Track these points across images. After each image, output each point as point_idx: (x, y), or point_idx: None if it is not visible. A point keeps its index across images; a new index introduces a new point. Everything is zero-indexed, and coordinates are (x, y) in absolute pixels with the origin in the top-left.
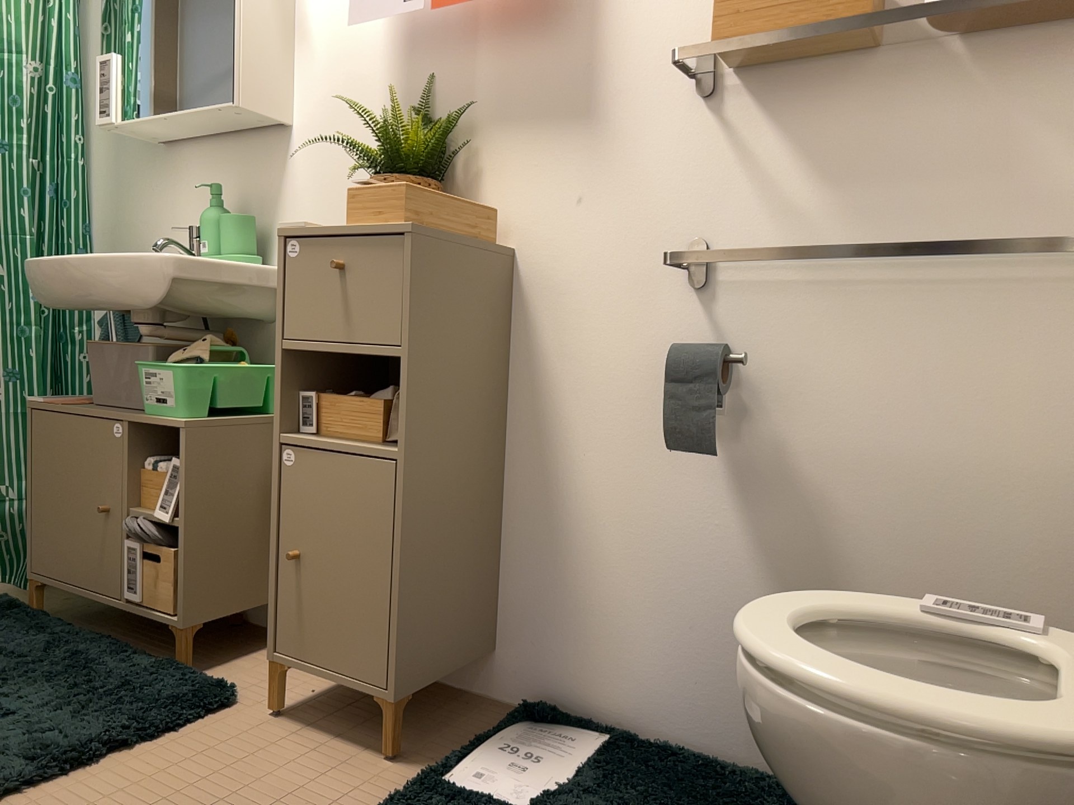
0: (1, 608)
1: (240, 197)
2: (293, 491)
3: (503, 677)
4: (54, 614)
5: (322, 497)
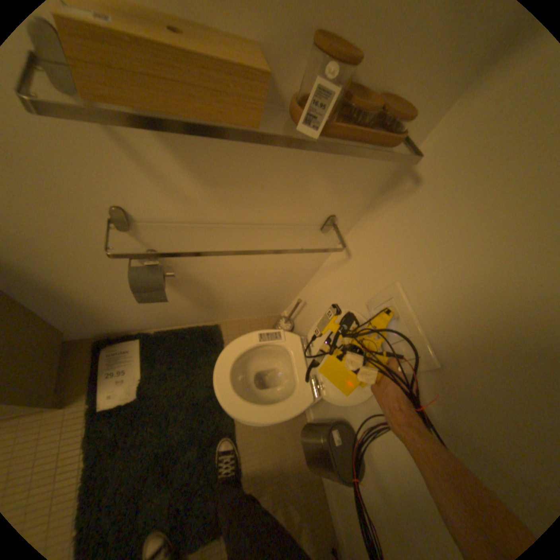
0: None
1: None
2: None
3: (73, 337)
4: None
5: None
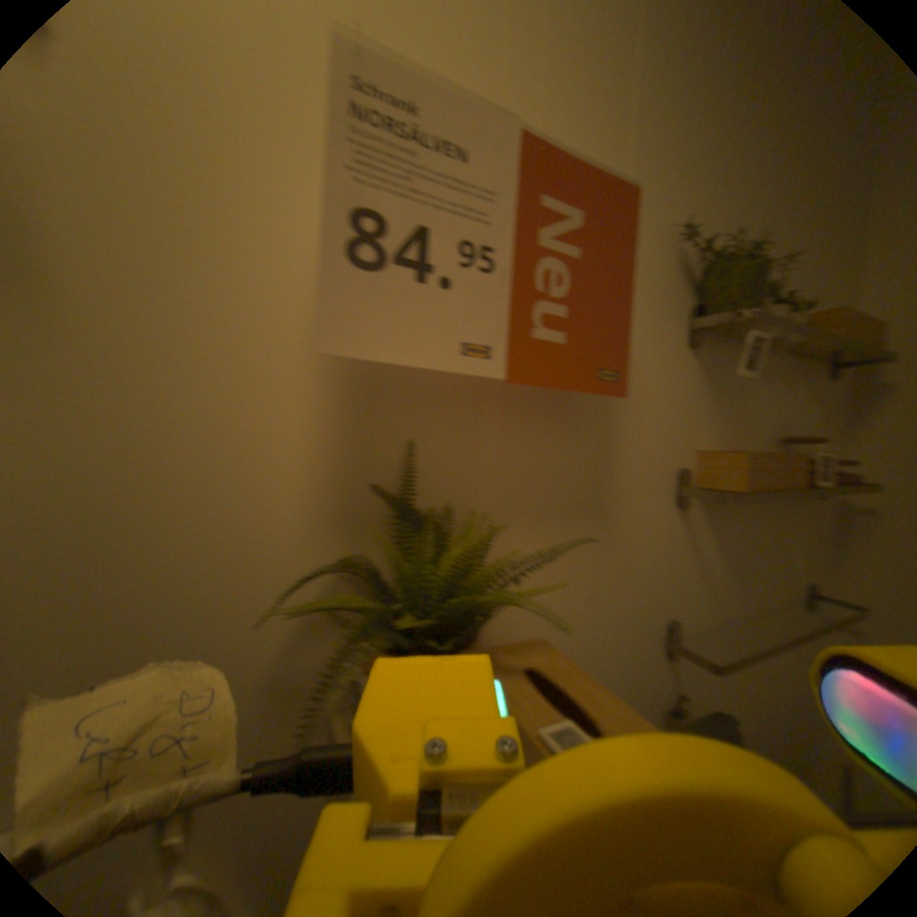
0: None
1: None
2: None
3: None
4: None
5: None
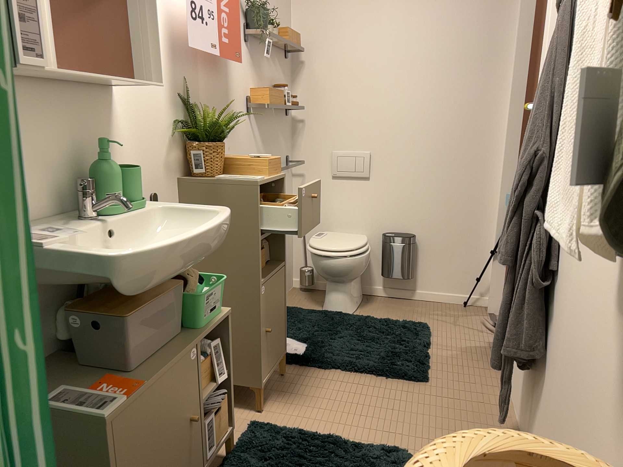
0: None
1: (69, 141)
2: (264, 307)
3: None
4: None
5: (271, 300)
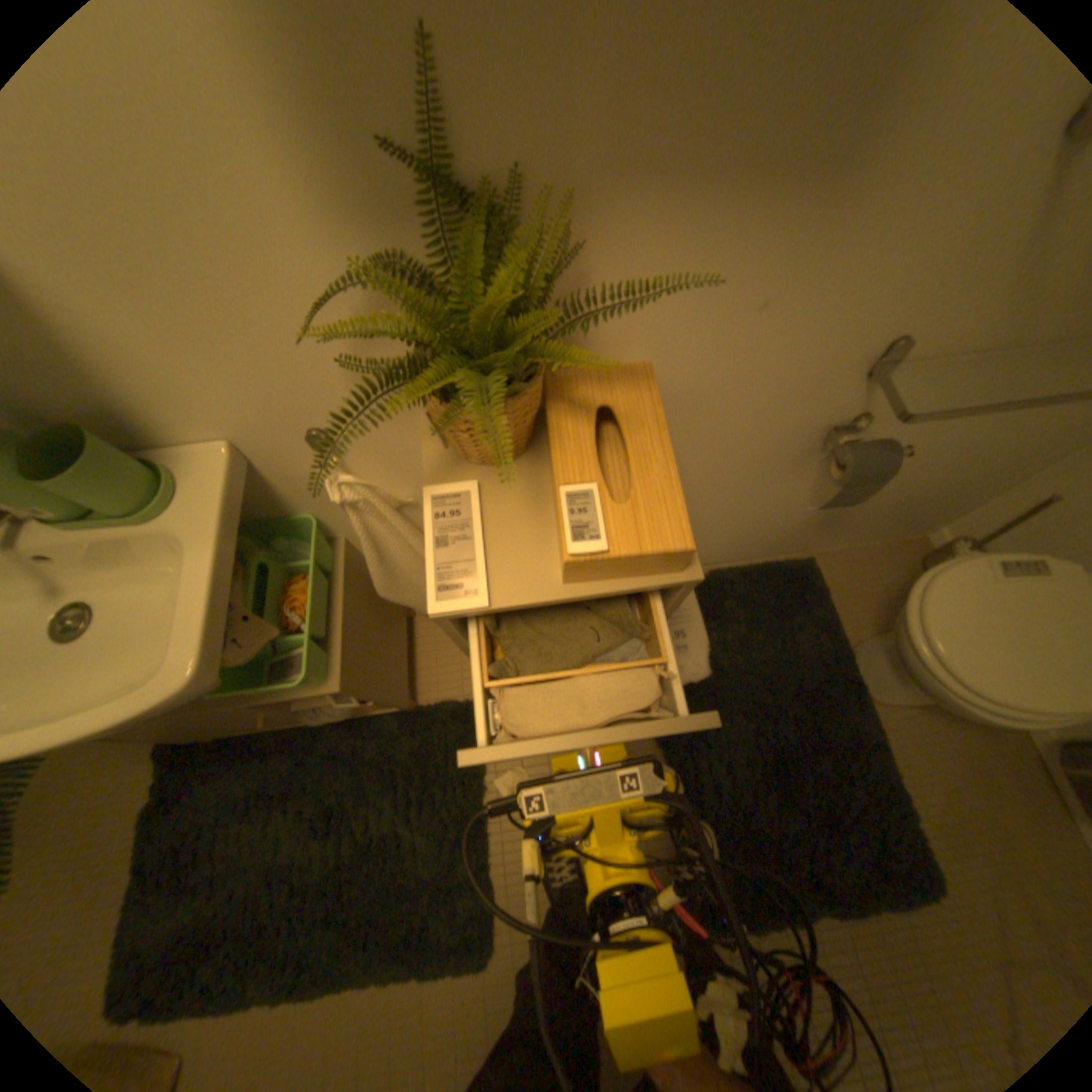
0: (182, 773)
1: None
2: None
3: None
4: (235, 744)
5: None
